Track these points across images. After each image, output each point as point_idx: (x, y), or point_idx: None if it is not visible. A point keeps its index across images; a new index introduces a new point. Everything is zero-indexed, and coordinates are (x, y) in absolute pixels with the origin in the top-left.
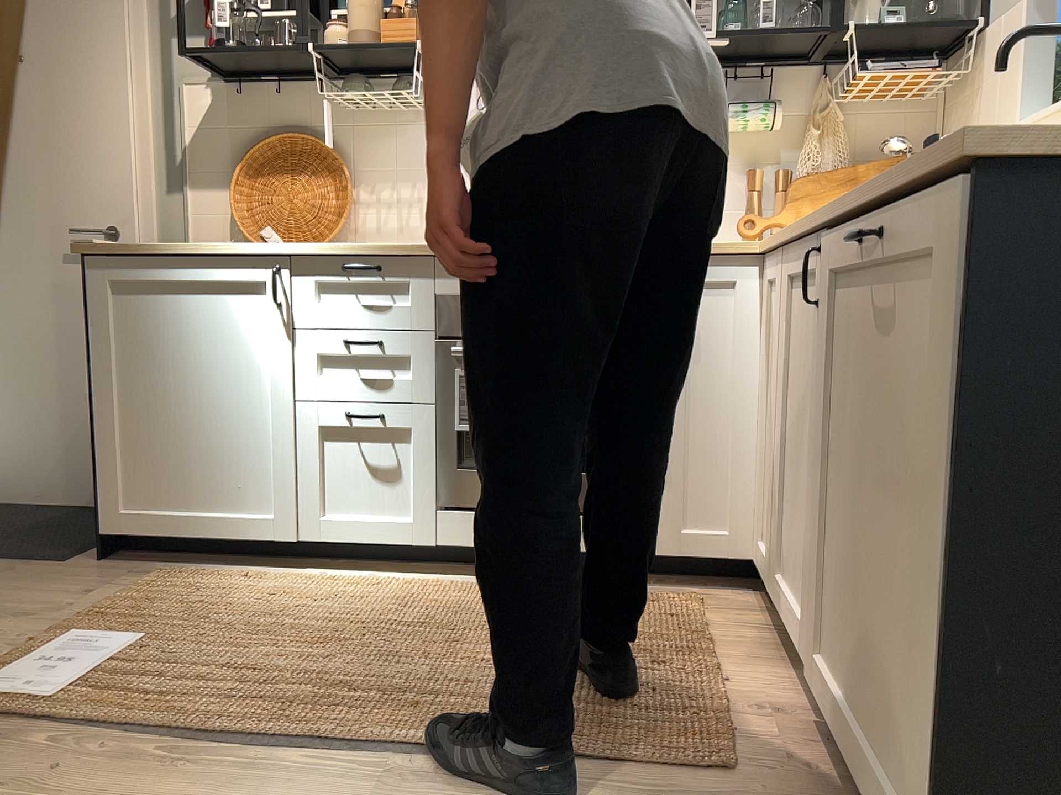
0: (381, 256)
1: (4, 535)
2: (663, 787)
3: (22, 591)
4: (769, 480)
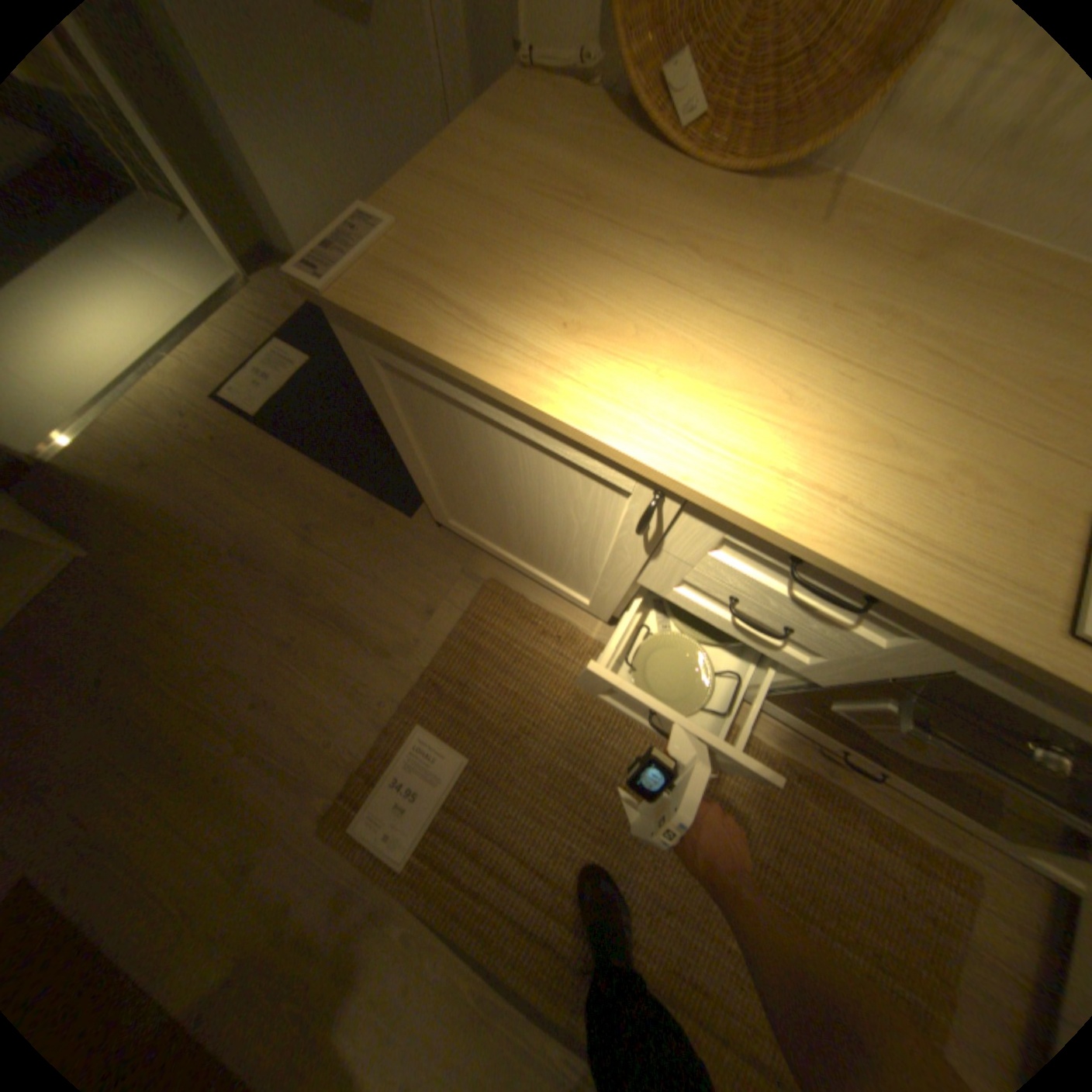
0: (903, 602)
1: (364, 422)
2: None
3: (381, 585)
4: None
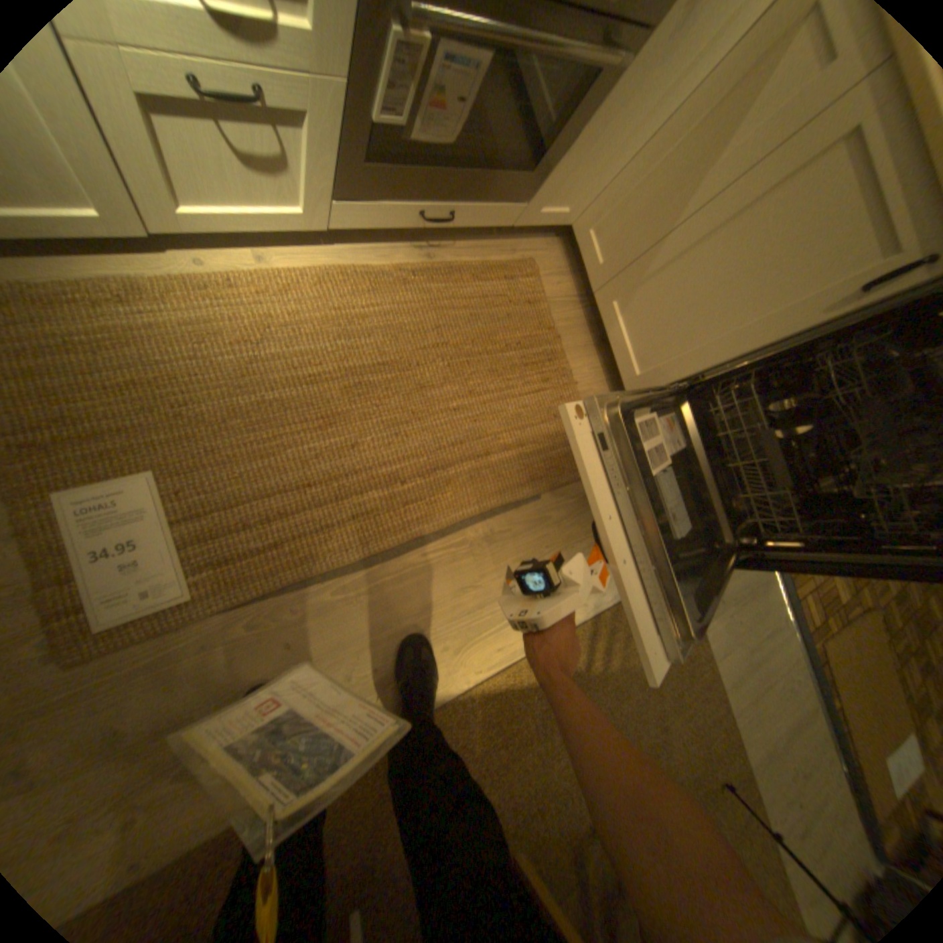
0: None
1: None
2: (573, 491)
3: None
4: (635, 209)
